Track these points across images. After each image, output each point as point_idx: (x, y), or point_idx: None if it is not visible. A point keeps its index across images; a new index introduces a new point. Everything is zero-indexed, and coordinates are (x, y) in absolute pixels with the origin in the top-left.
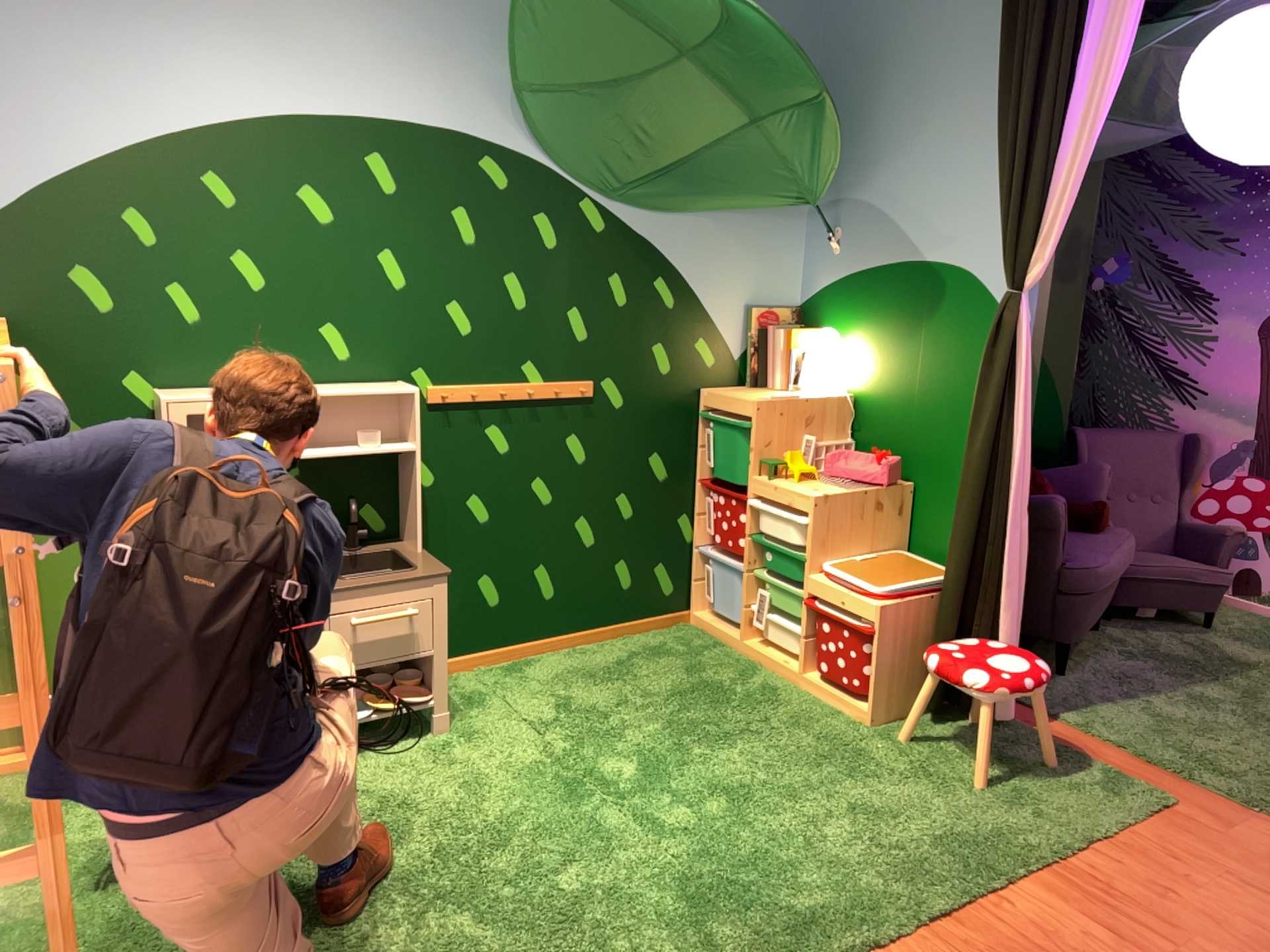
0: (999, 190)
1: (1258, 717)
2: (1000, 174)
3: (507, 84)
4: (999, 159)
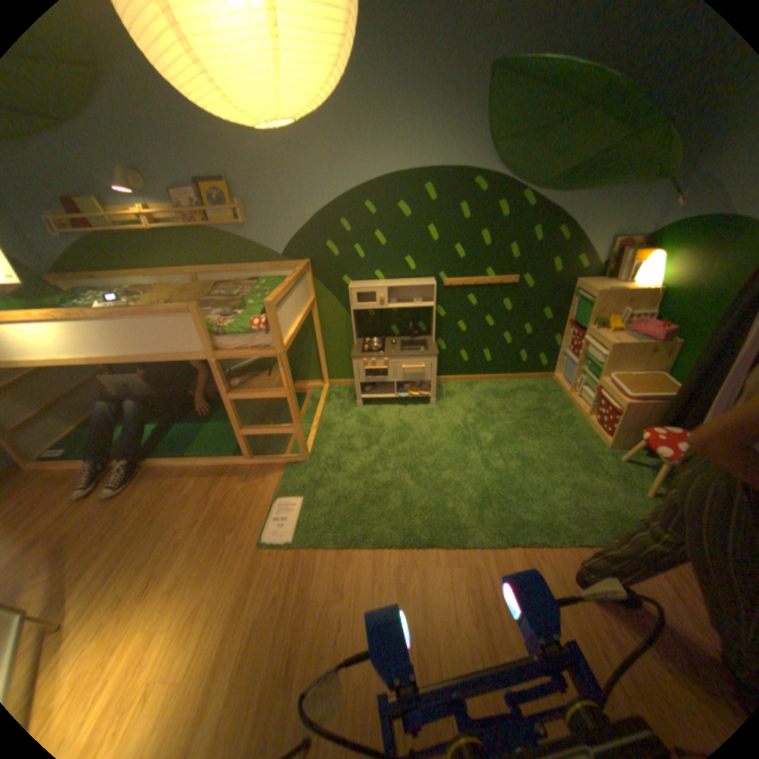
0: None
1: None
2: None
3: (489, 133)
4: None
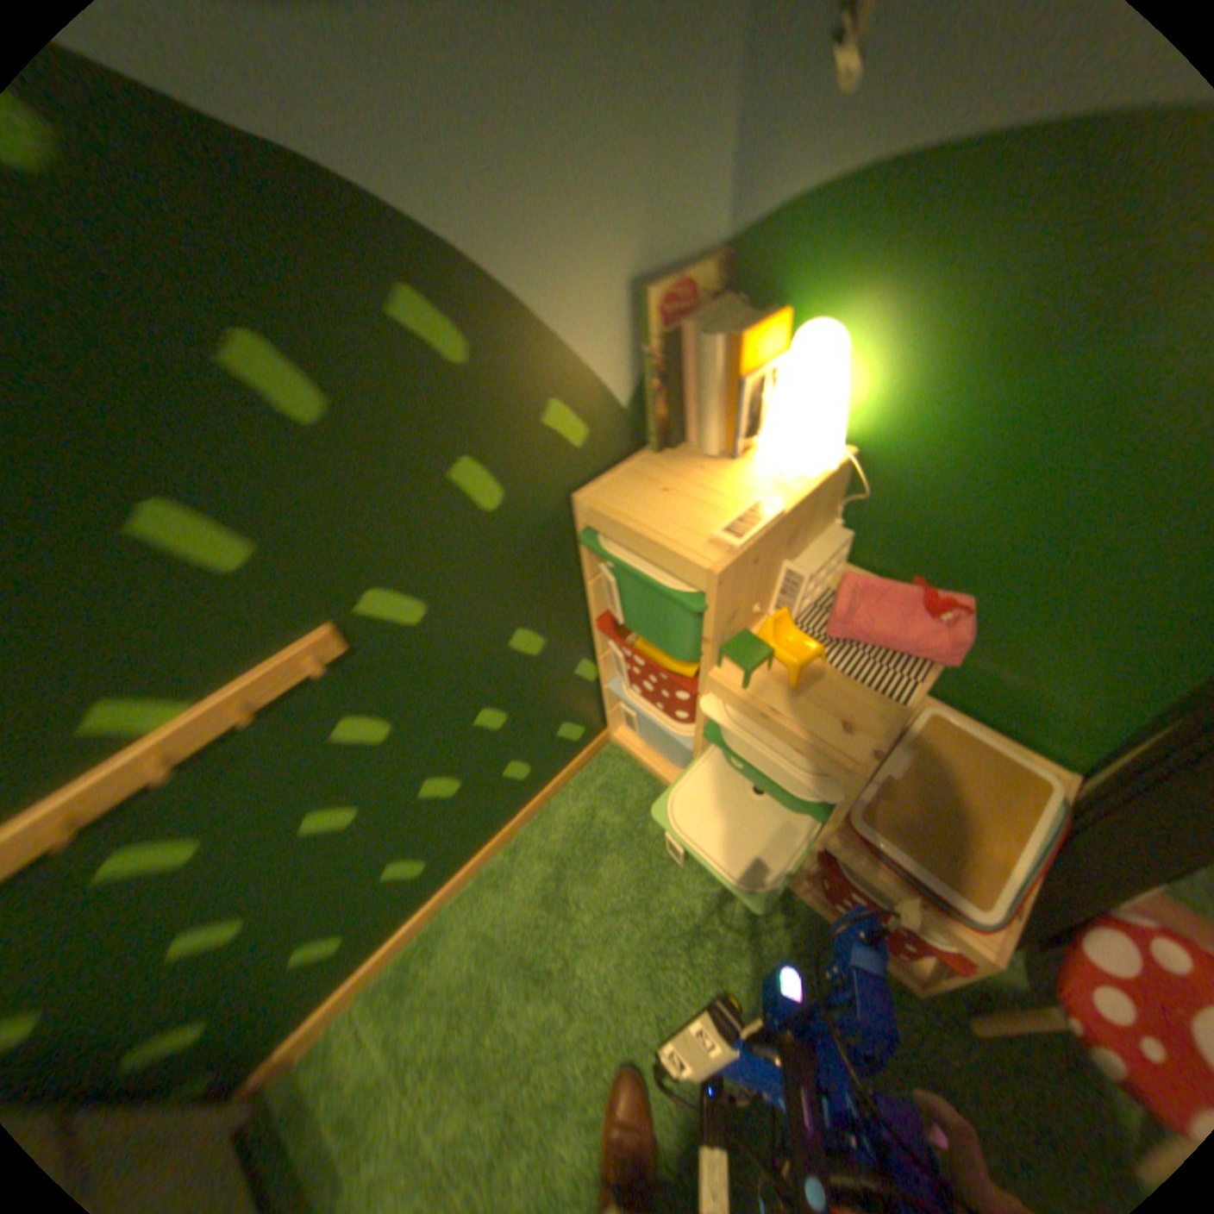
0: None
1: None
2: None
3: None
4: None
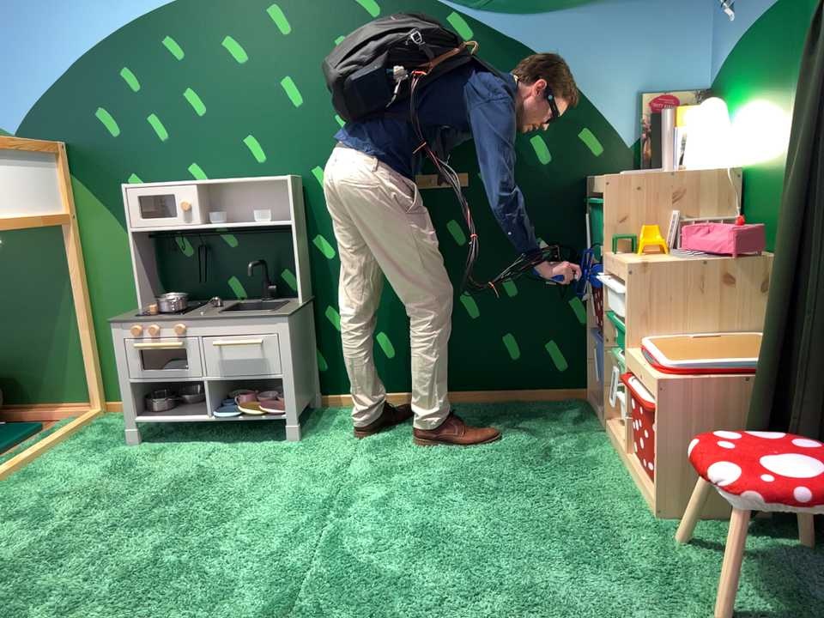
0: None
1: None
2: None
3: None
4: None
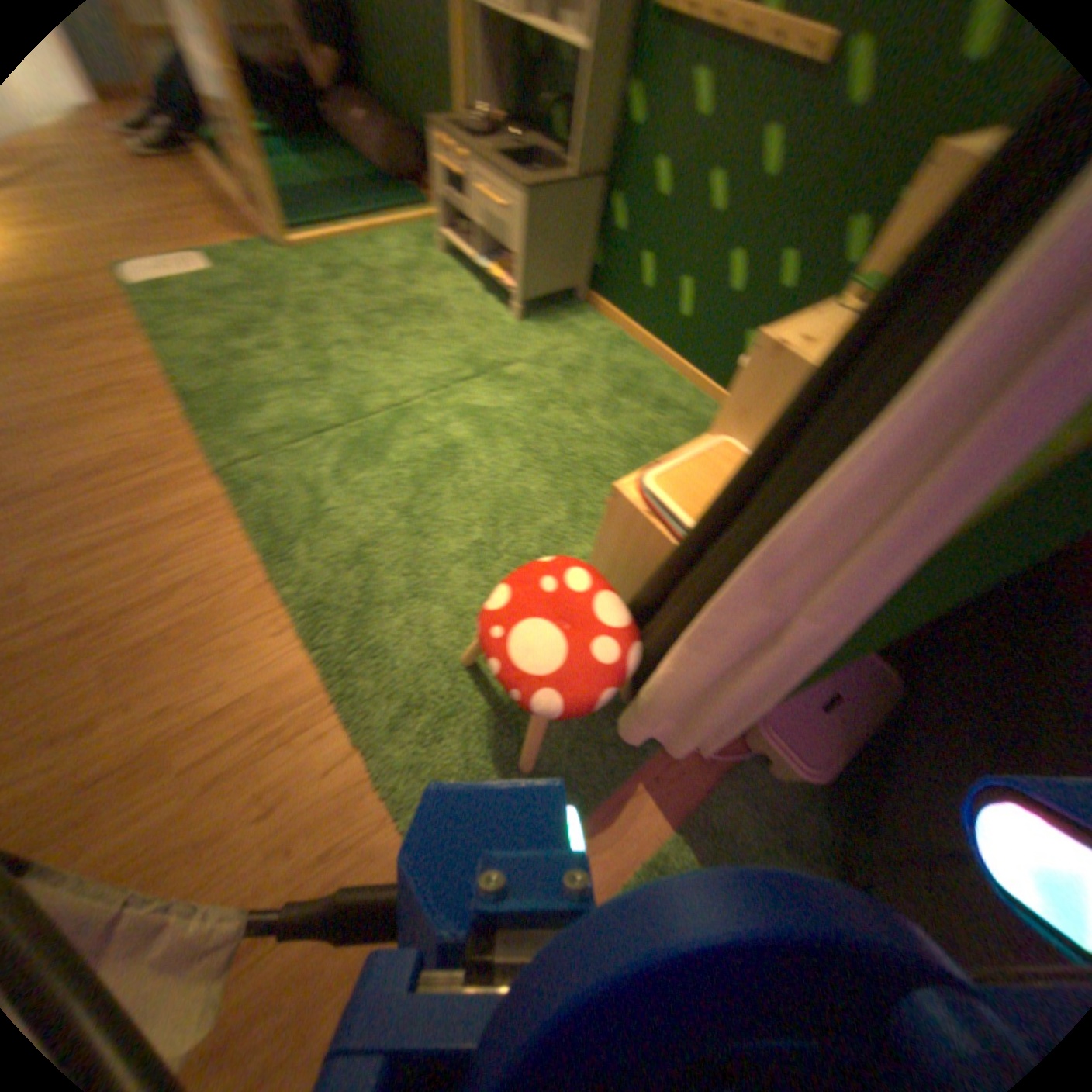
0: None
1: None
2: None
3: None
4: None
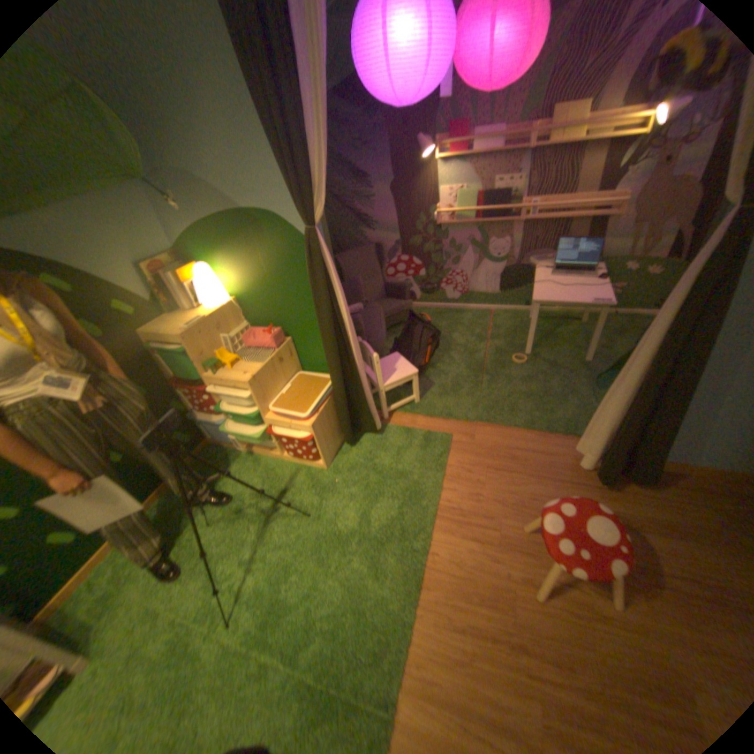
0: (273, 142)
1: (454, 366)
2: (269, 128)
3: None
4: (264, 115)
